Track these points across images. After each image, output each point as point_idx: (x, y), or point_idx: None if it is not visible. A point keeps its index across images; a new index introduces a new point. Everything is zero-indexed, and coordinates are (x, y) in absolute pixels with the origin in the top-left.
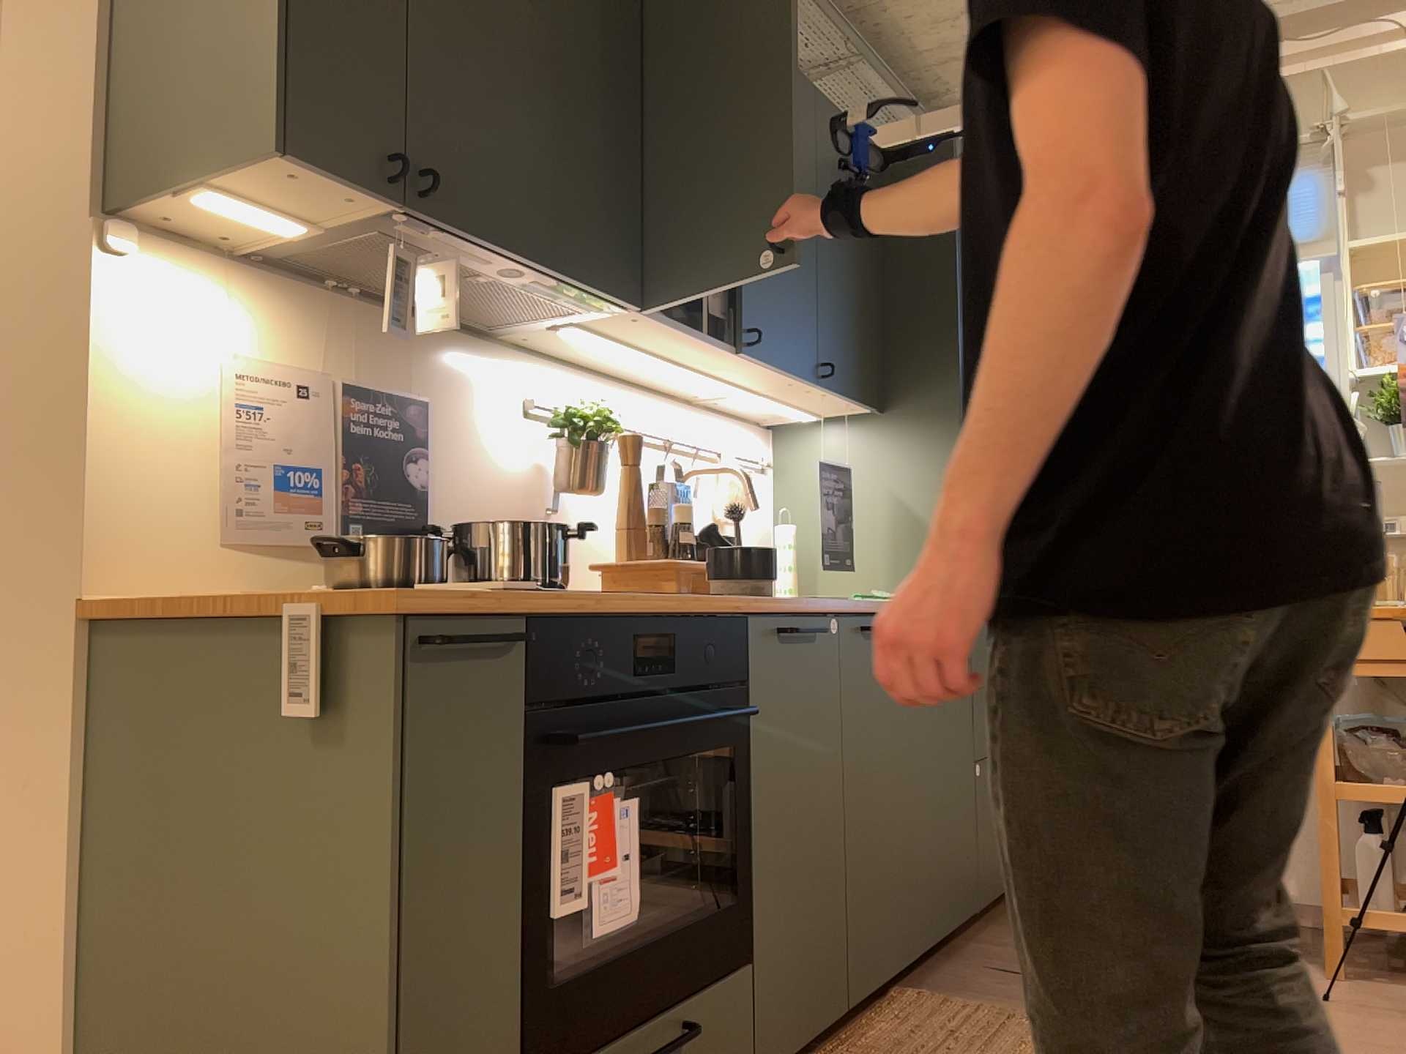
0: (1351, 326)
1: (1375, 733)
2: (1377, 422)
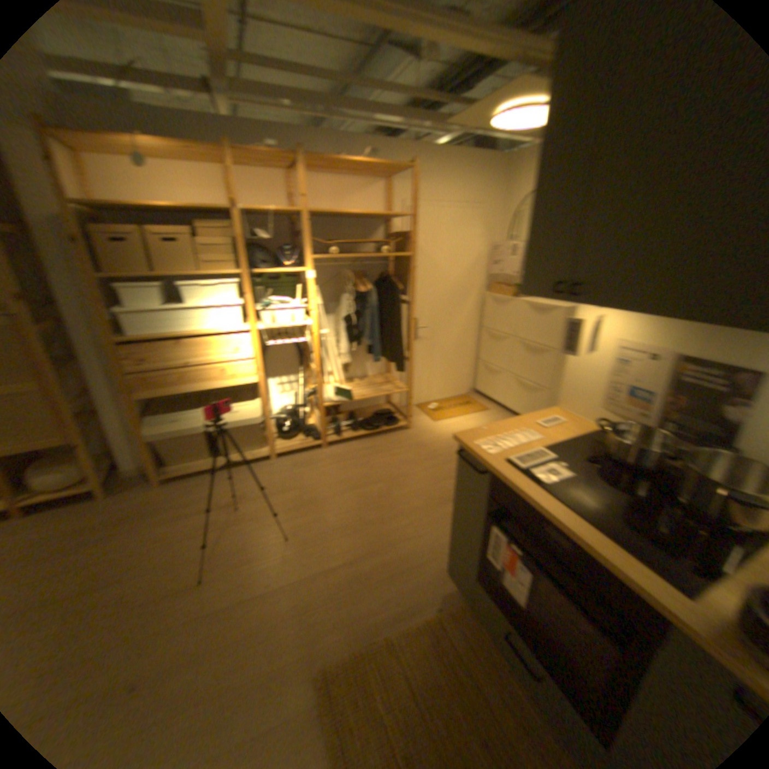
0: None
1: None
2: None
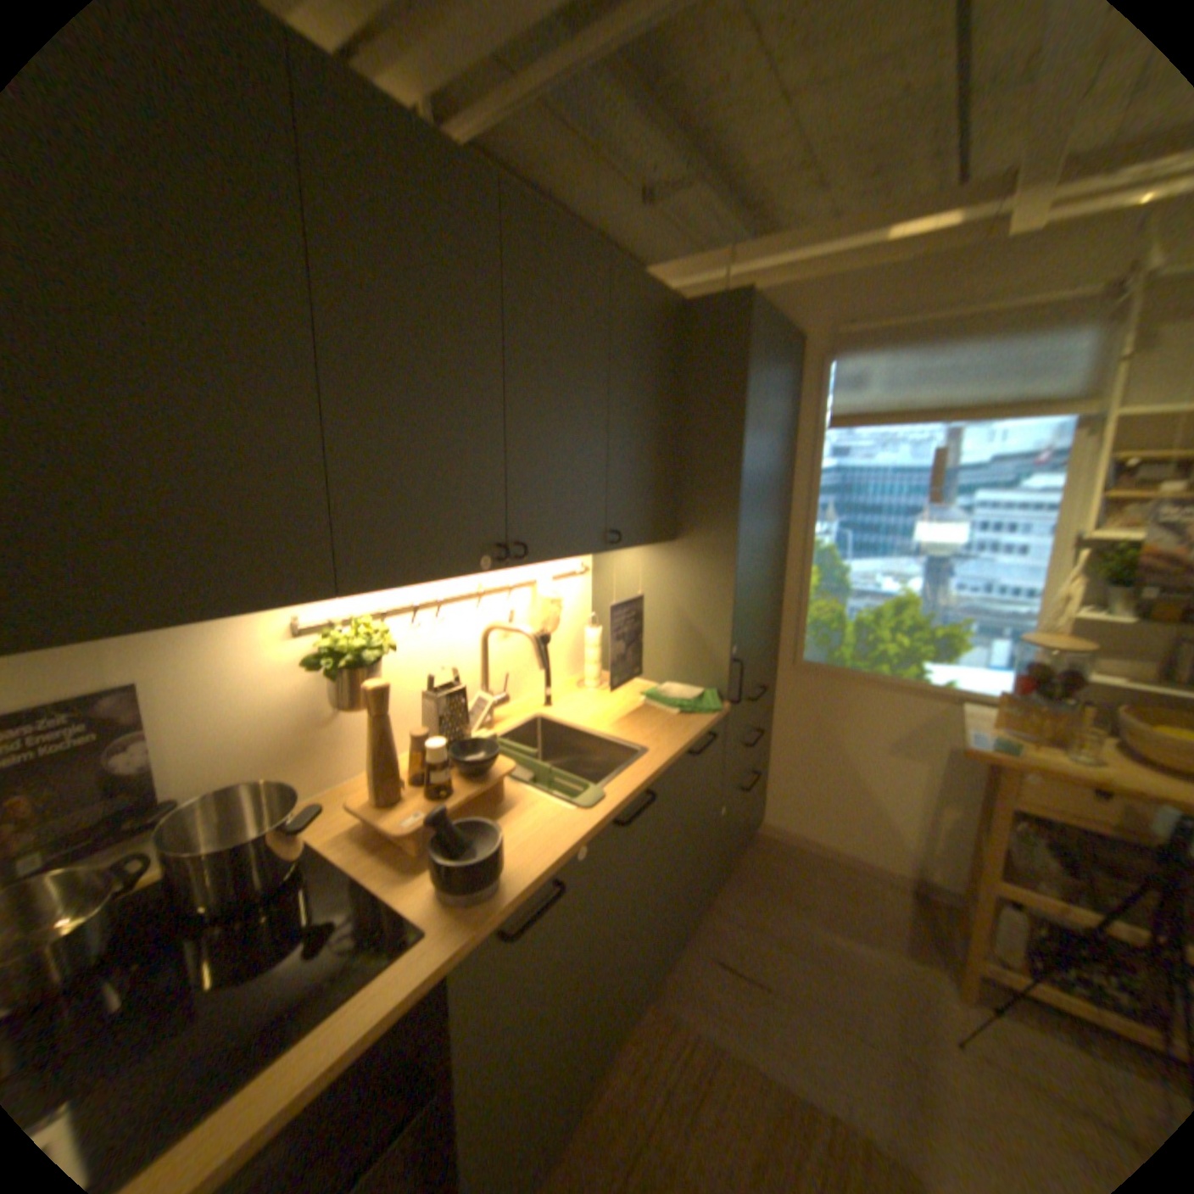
0: (1096, 481)
1: (1033, 824)
2: (1099, 573)
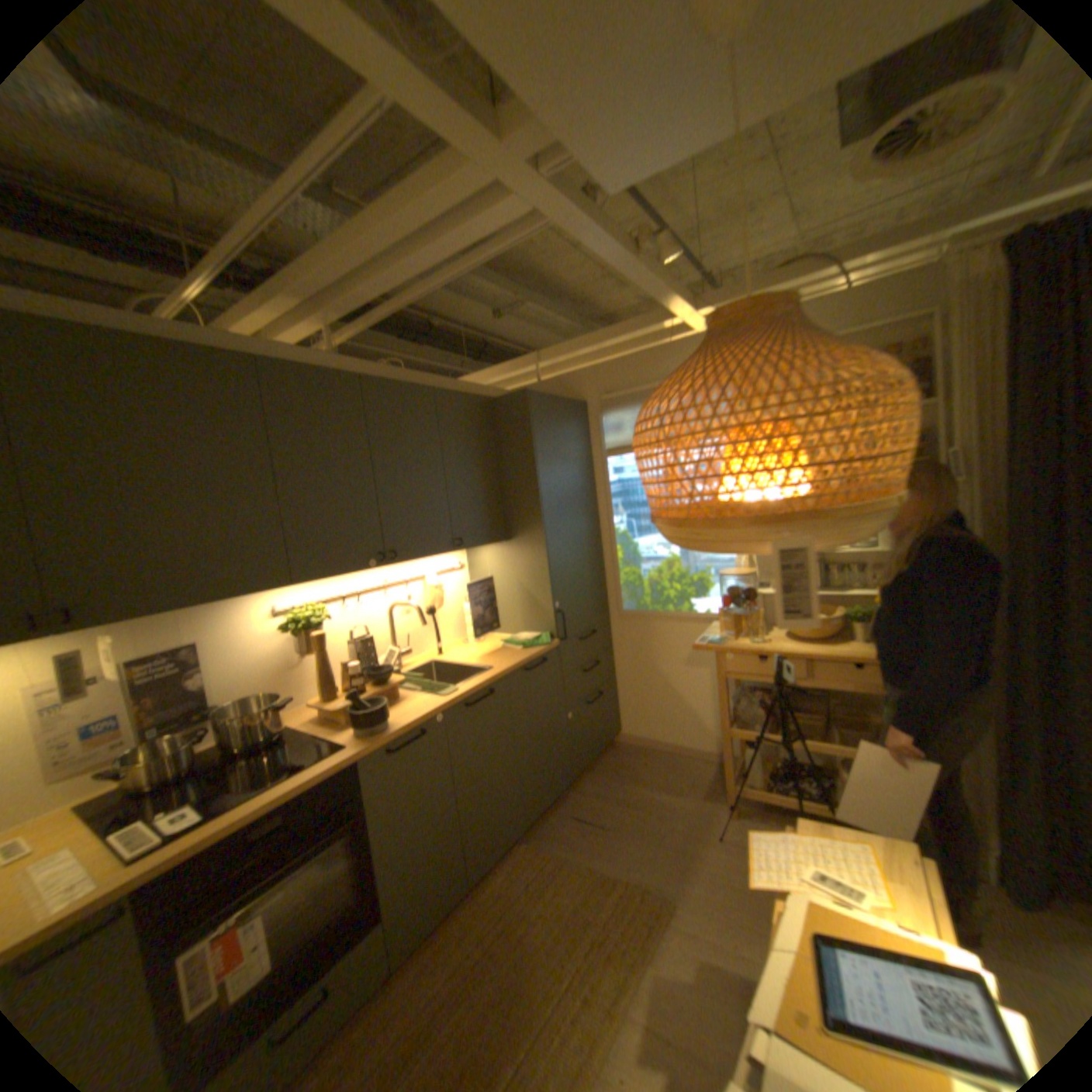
0: None
1: (758, 693)
2: None
